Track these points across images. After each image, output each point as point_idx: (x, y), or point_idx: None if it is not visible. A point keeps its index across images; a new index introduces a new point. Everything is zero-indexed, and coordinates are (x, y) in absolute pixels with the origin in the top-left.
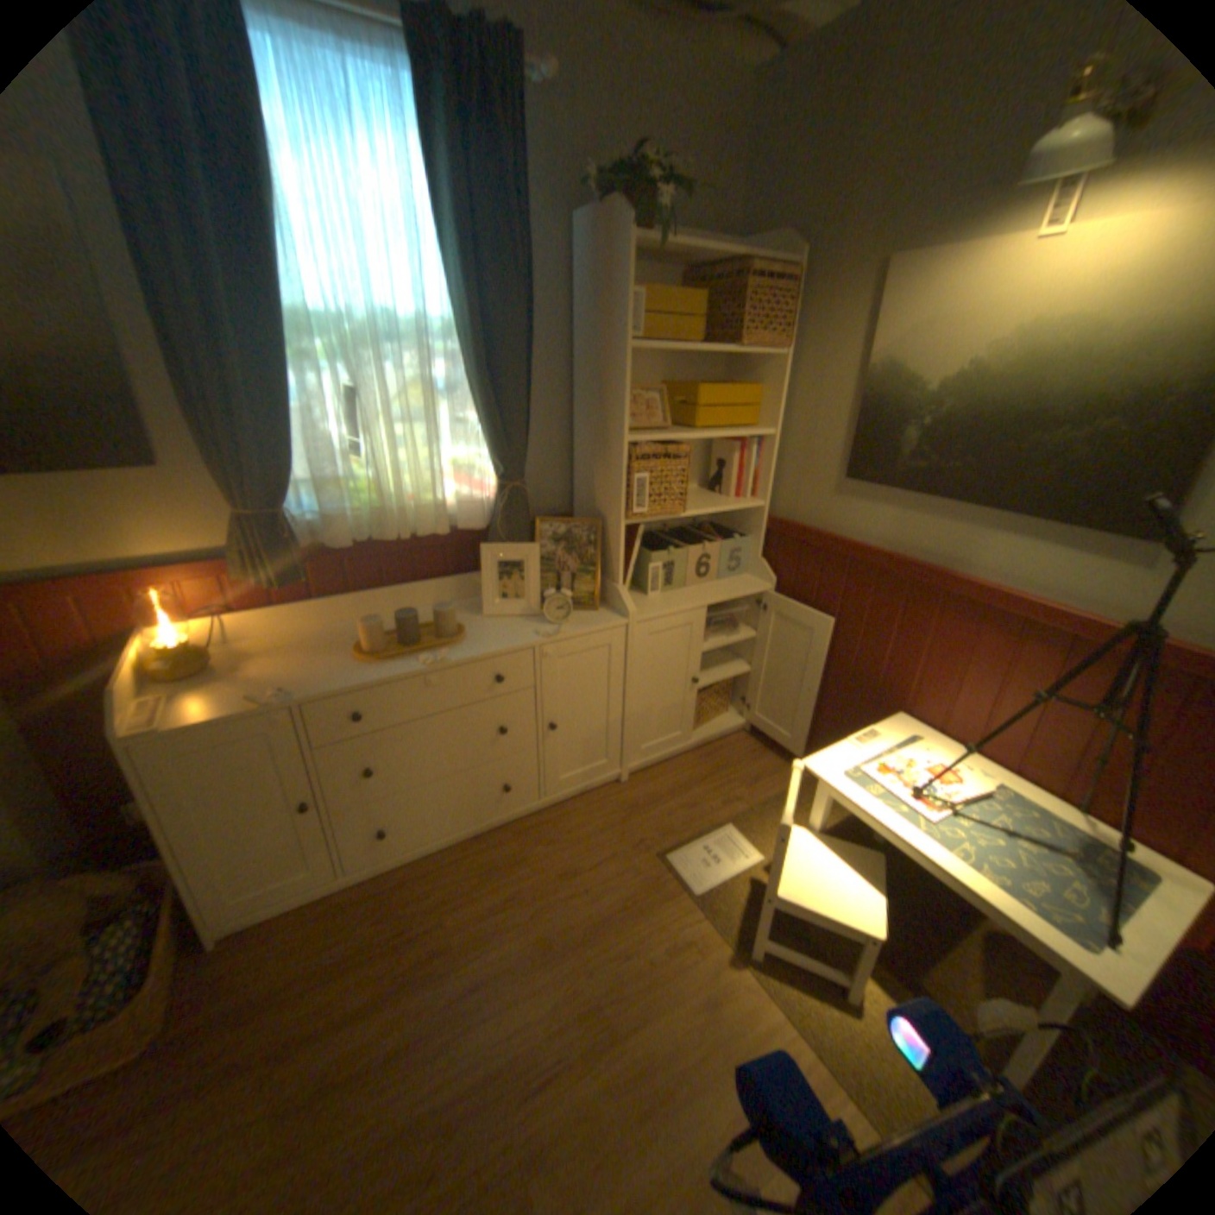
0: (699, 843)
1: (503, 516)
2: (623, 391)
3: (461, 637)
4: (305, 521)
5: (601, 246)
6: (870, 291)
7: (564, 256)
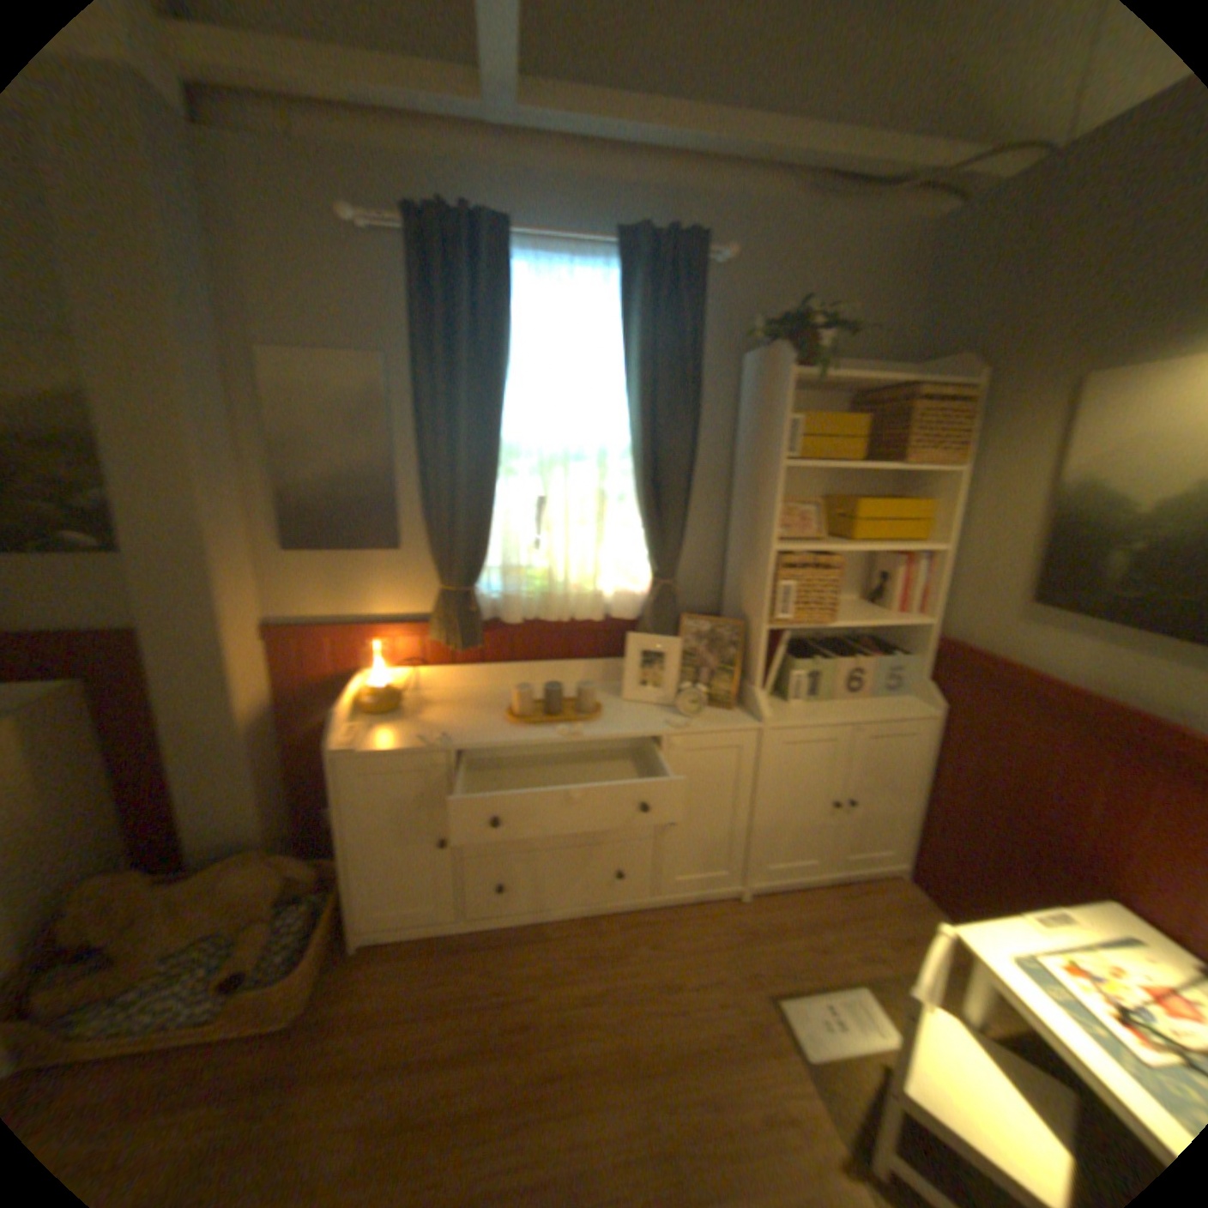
0: (825, 1000)
1: (652, 610)
2: (775, 504)
3: (599, 715)
4: (491, 599)
5: (765, 381)
6: (1063, 408)
7: (733, 389)
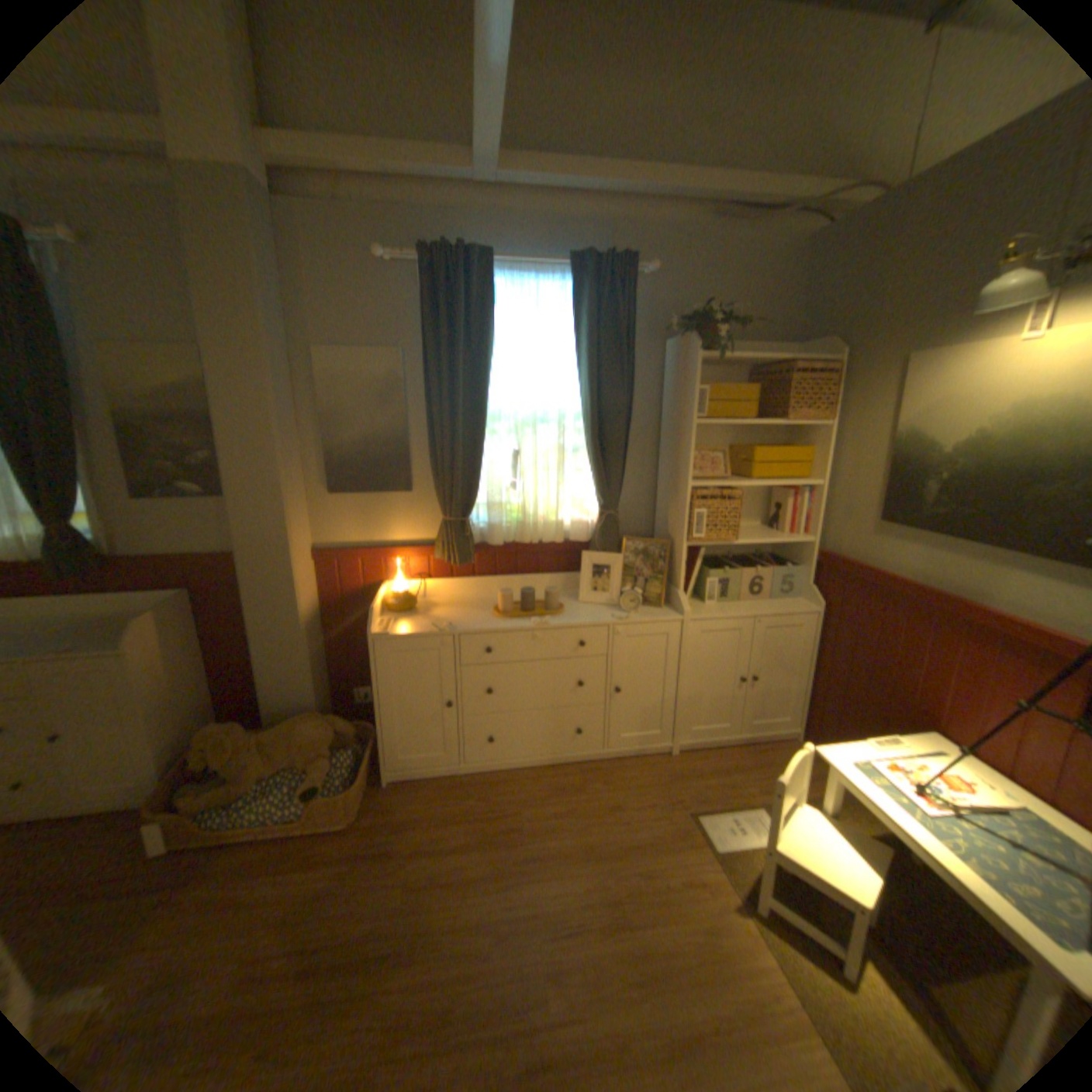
0: (730, 816)
1: (599, 534)
2: (689, 452)
3: (560, 611)
4: (478, 527)
5: (680, 361)
6: (896, 378)
7: (658, 366)
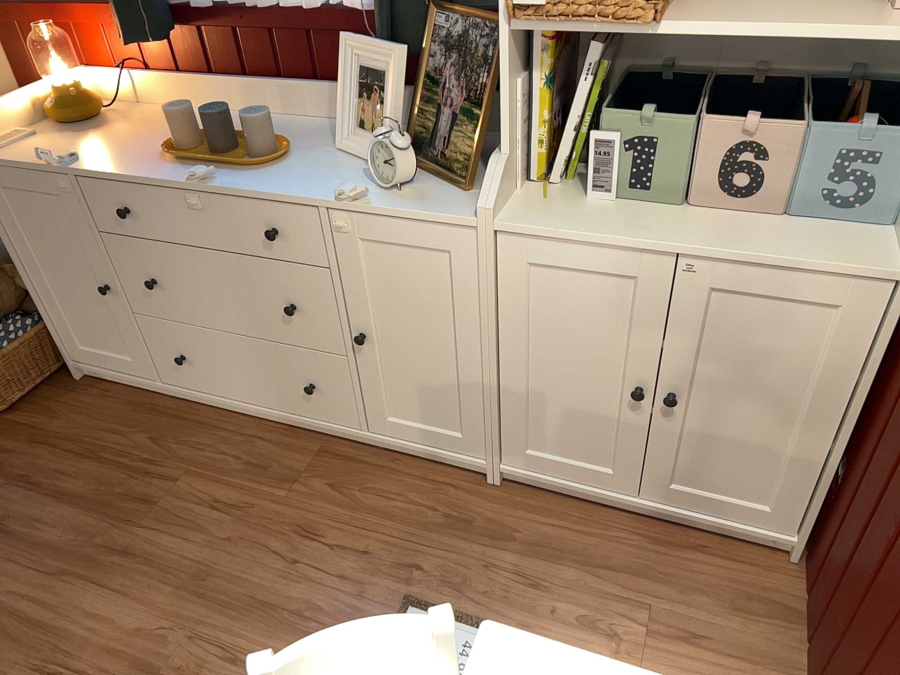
0: None
1: None
2: None
3: (266, 165)
4: None
5: None
6: None
7: None
